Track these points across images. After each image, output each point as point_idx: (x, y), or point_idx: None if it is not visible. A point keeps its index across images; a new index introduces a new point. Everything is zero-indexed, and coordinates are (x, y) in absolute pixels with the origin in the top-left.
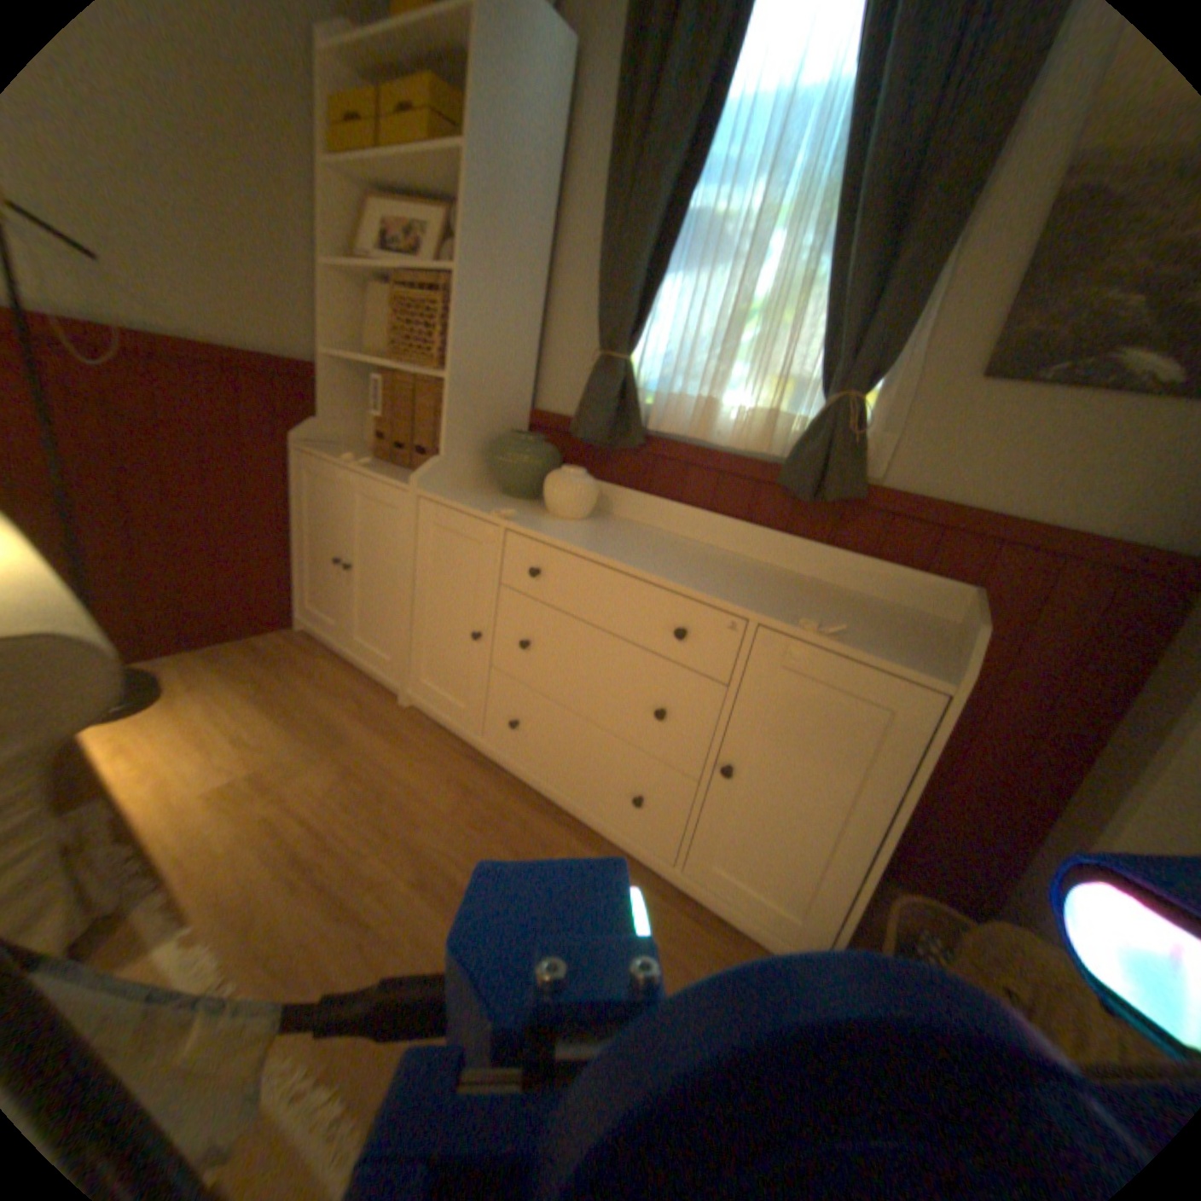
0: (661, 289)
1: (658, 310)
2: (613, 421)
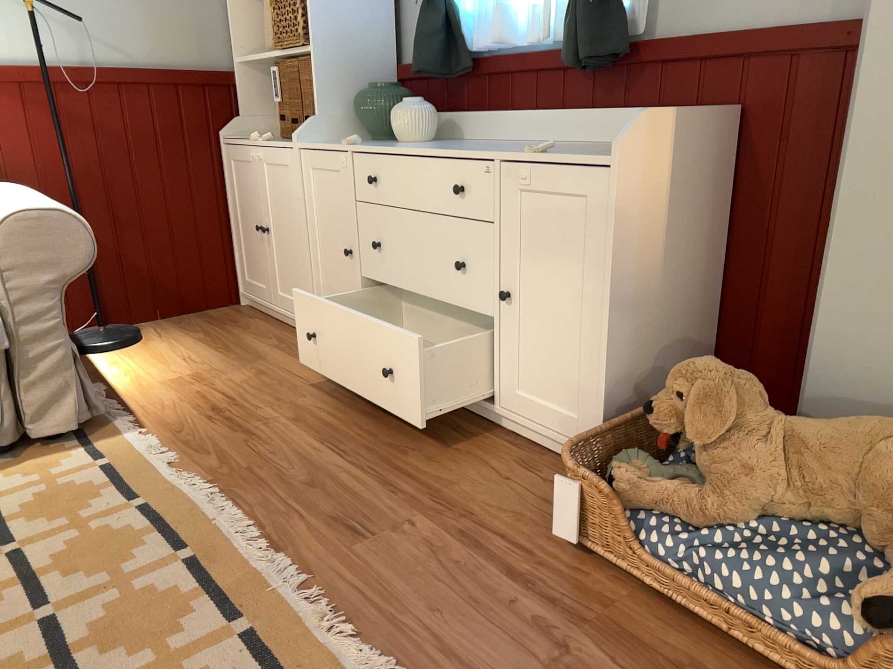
0: None
1: None
2: (440, 53)
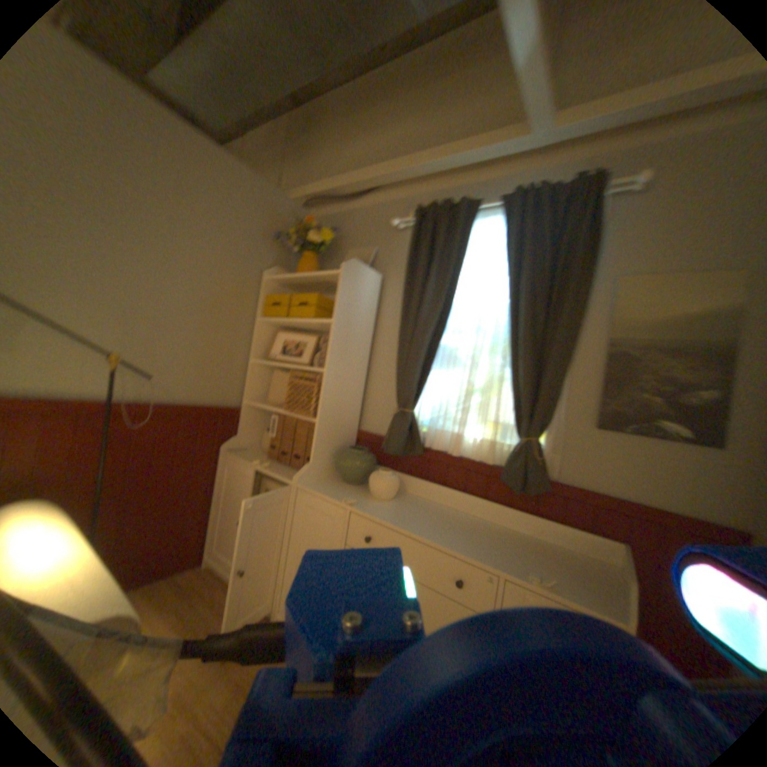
0: (427, 378)
1: (426, 388)
2: (406, 443)
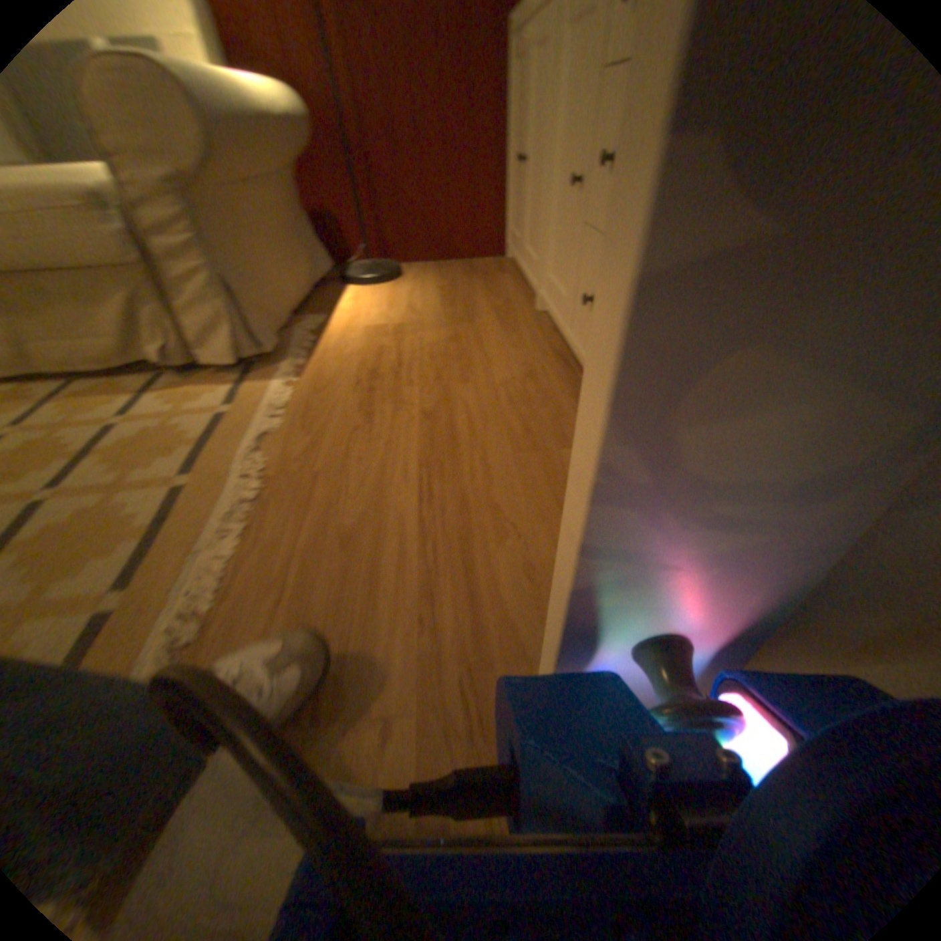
0: None
1: None
2: None
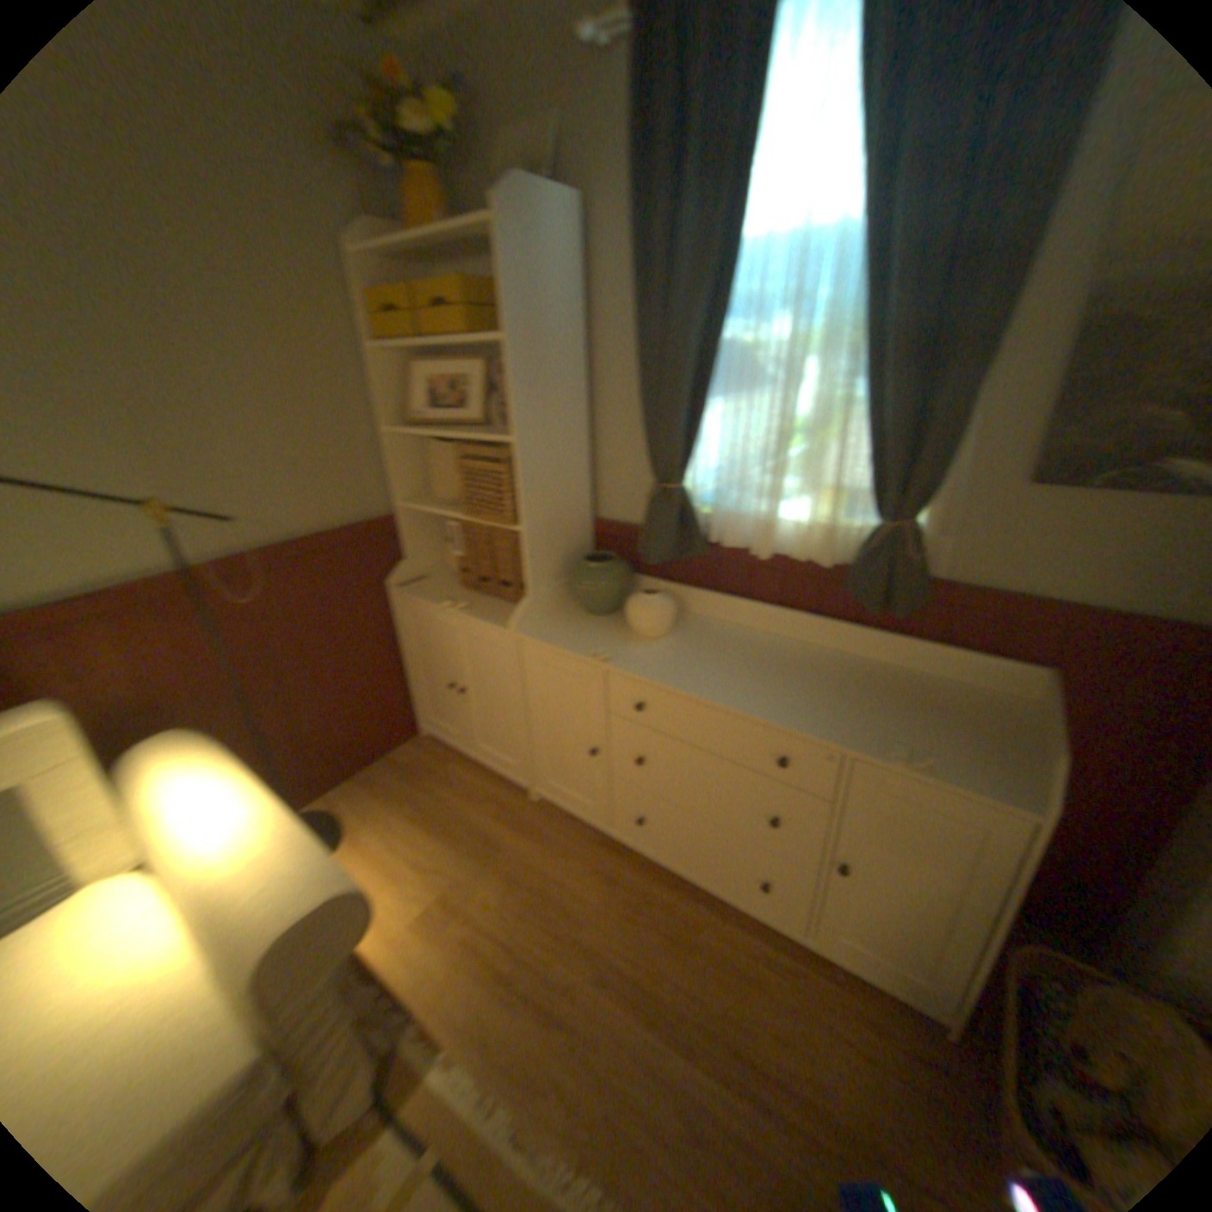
0: (701, 419)
1: (701, 437)
2: (676, 541)
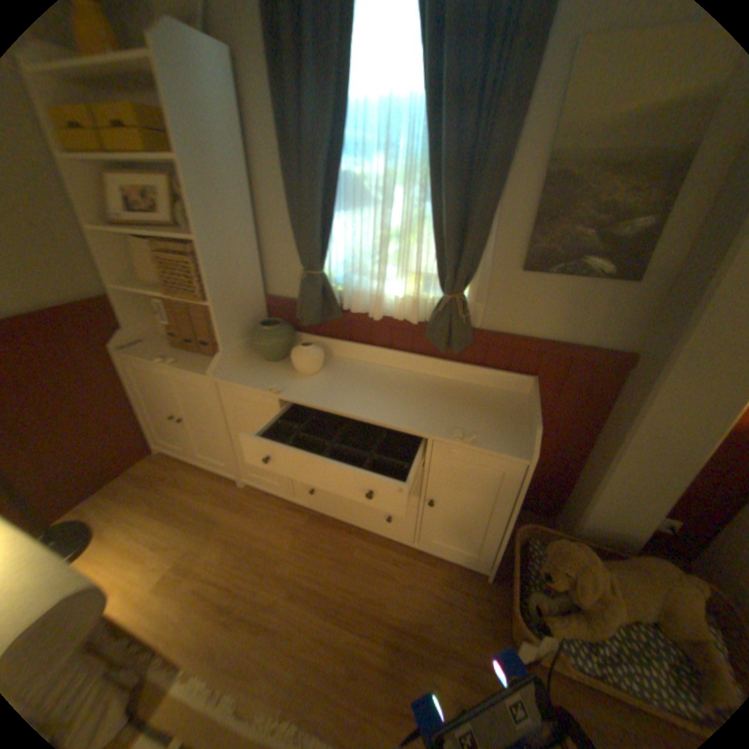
0: (331, 226)
1: (332, 238)
2: (322, 309)
